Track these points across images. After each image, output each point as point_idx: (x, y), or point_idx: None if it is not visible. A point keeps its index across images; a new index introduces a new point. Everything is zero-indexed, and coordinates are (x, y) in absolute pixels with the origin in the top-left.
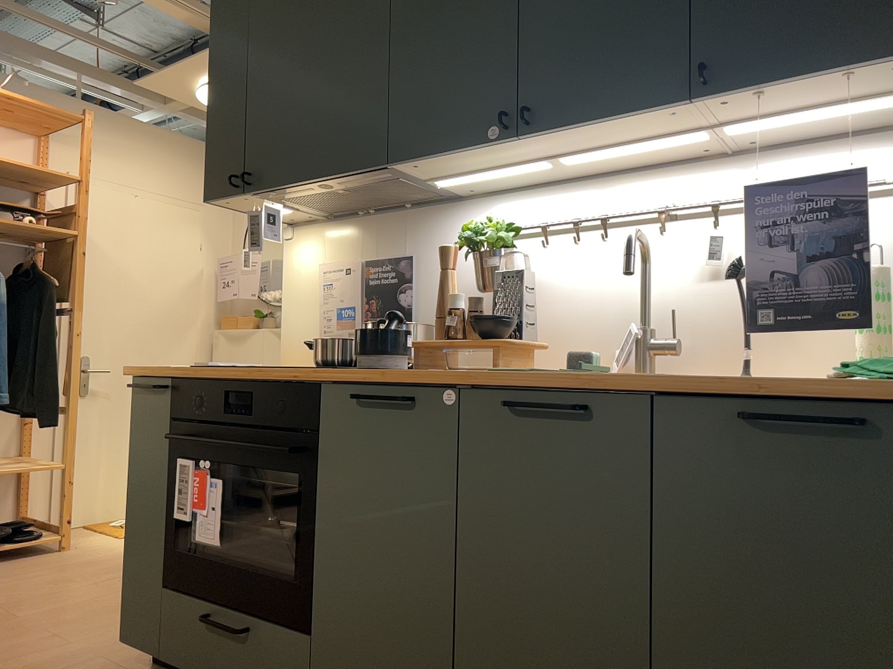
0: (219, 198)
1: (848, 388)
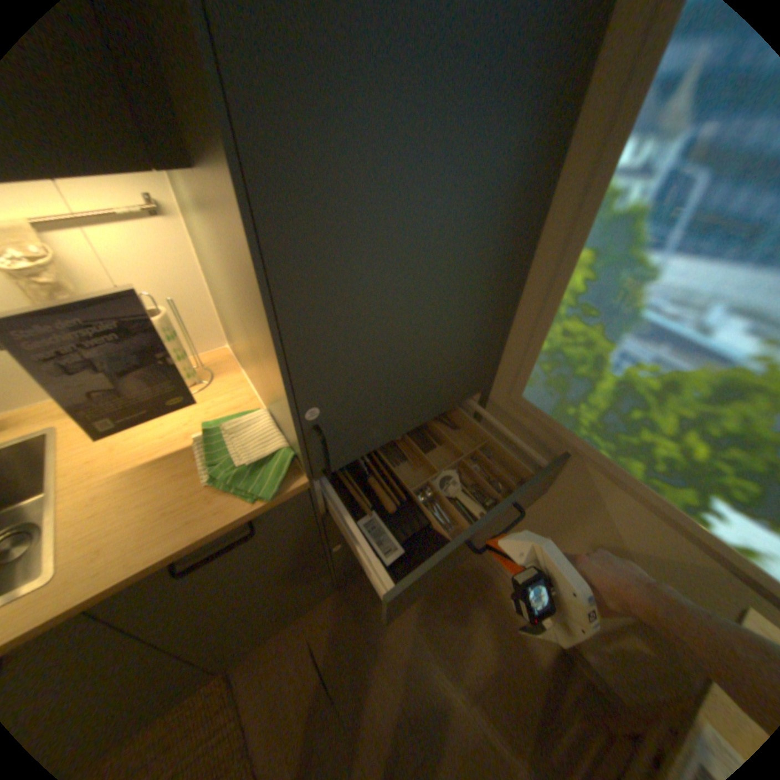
0: None
1: (236, 527)
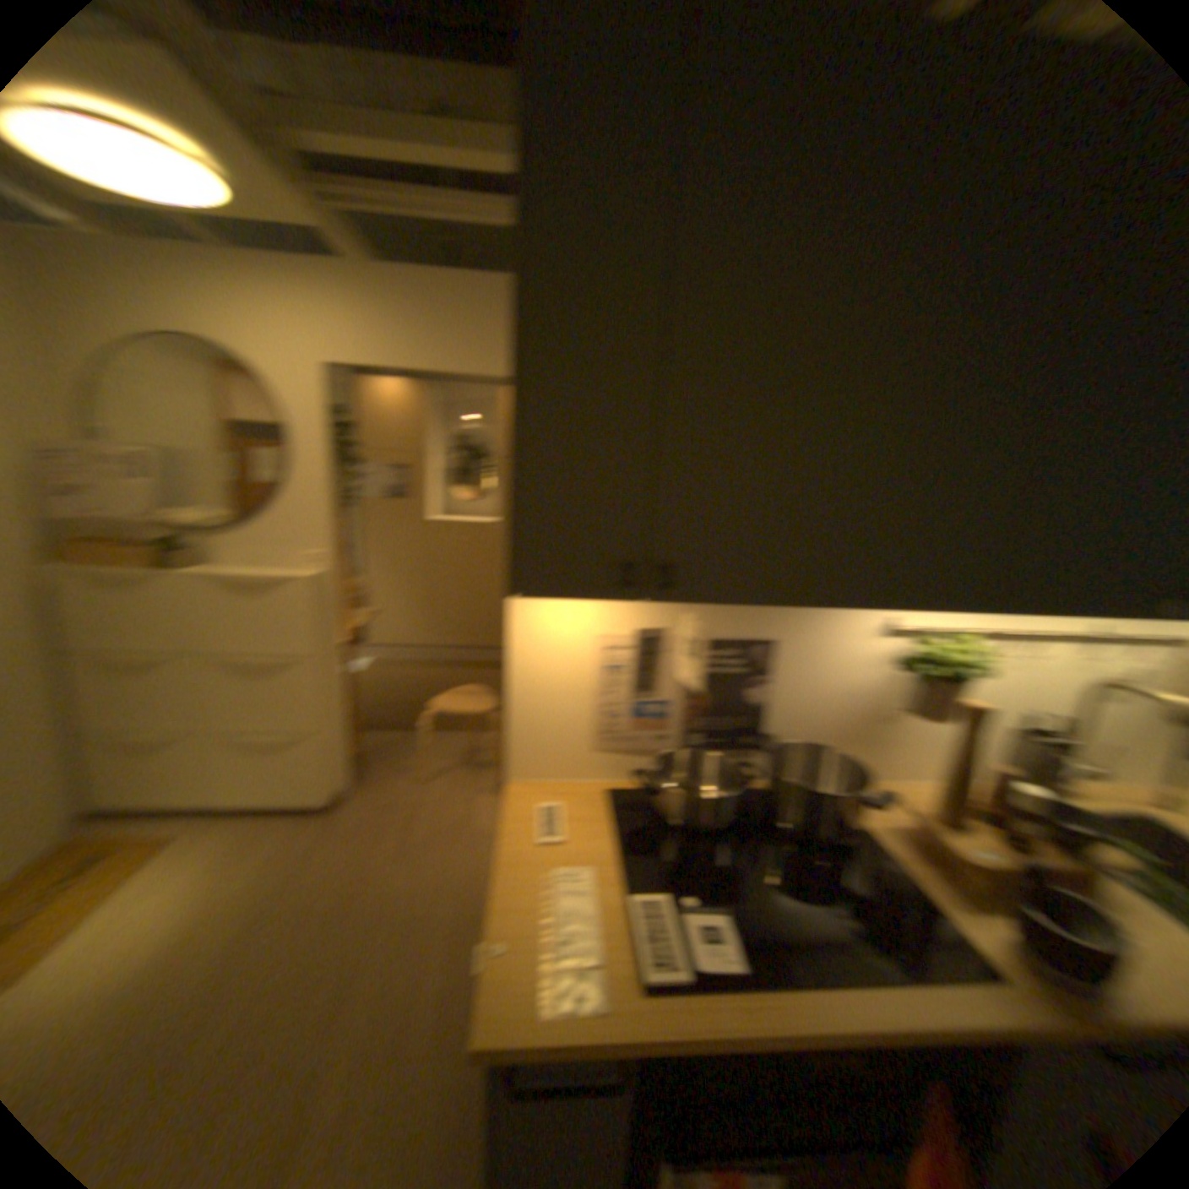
0: (557, 589)
1: None
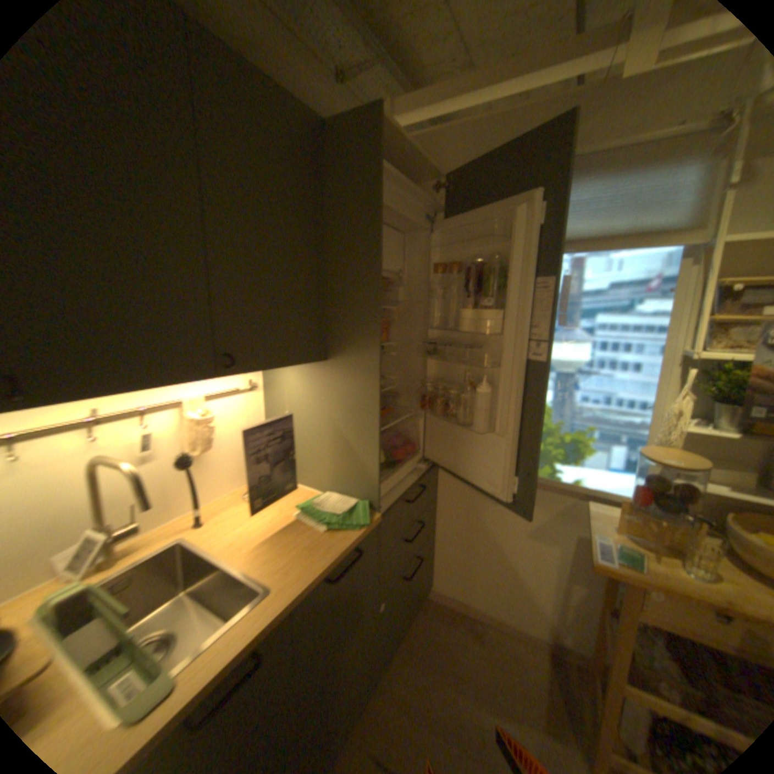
0: None
1: (356, 544)
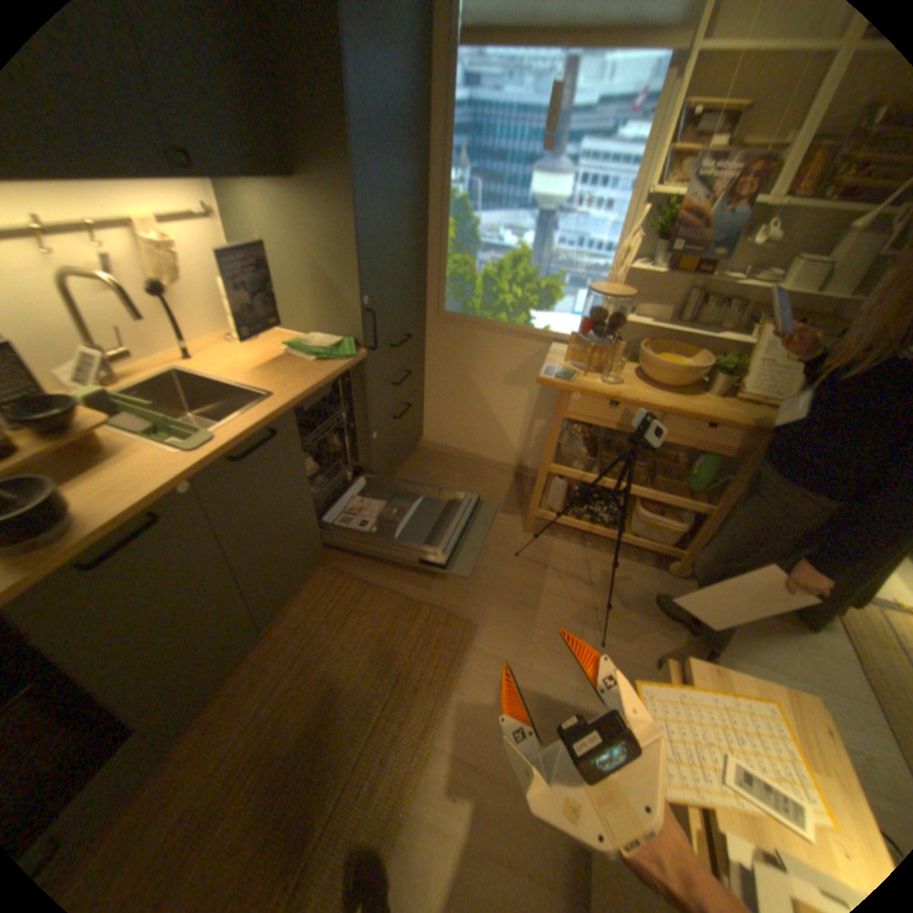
0: None
1: (345, 370)
